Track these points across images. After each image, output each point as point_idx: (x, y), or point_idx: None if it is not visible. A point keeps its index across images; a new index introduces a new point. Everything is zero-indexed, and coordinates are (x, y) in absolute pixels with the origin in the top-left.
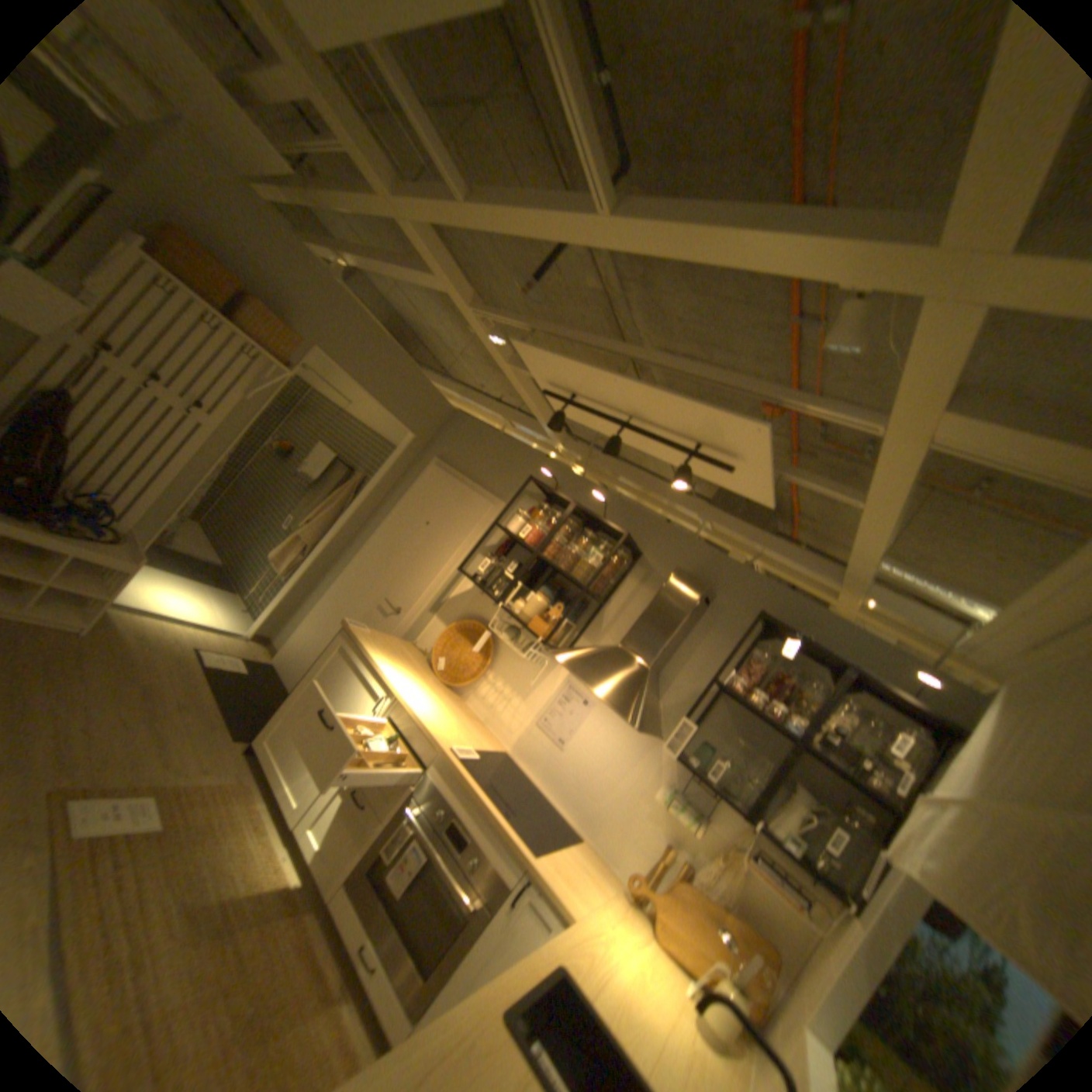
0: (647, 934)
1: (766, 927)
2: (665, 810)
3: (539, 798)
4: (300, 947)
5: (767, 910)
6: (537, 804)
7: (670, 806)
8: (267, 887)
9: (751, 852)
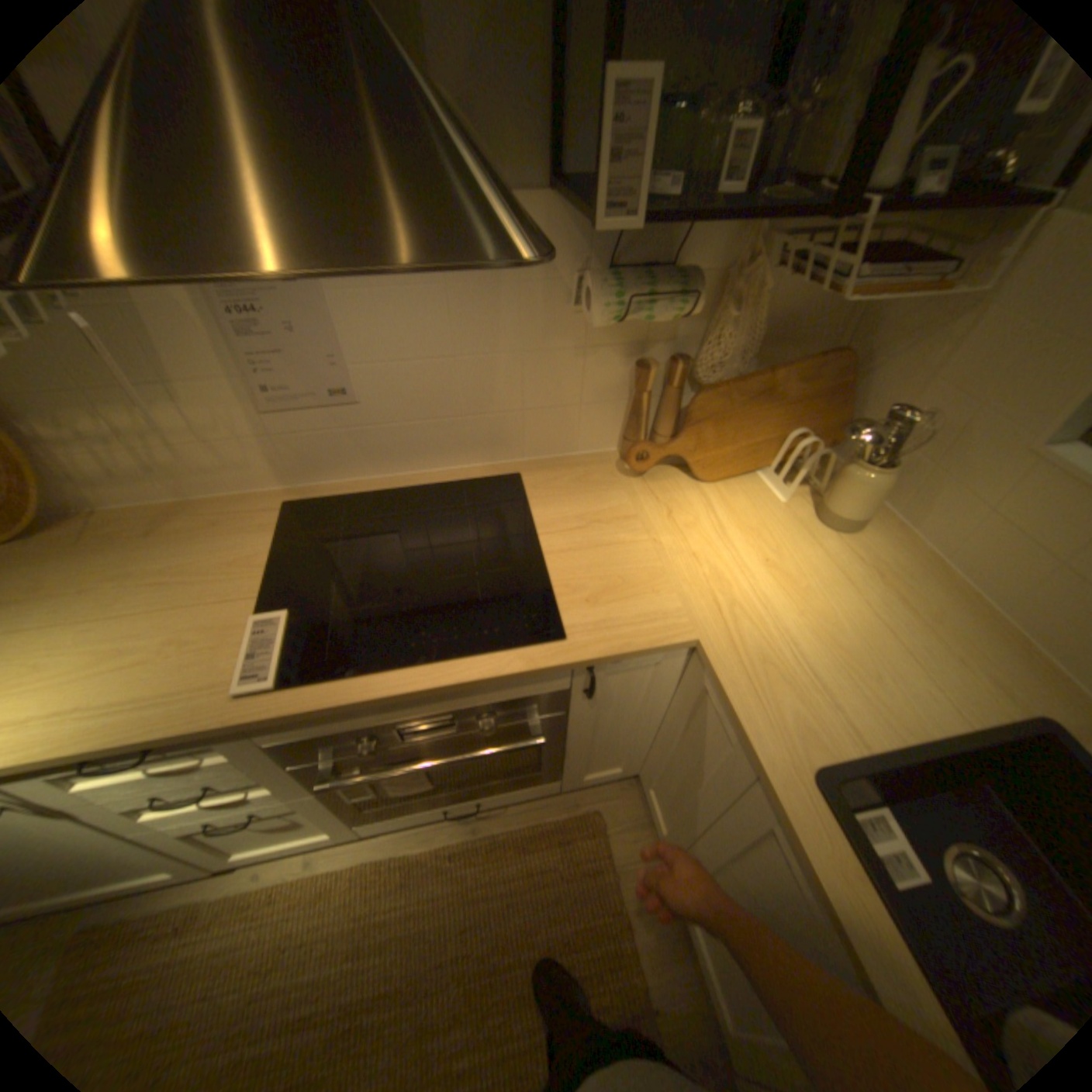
0: (683, 483)
1: (798, 324)
2: (611, 321)
3: (399, 485)
4: (394, 879)
5: (796, 304)
6: (406, 493)
7: (625, 312)
8: (287, 924)
9: (780, 249)
